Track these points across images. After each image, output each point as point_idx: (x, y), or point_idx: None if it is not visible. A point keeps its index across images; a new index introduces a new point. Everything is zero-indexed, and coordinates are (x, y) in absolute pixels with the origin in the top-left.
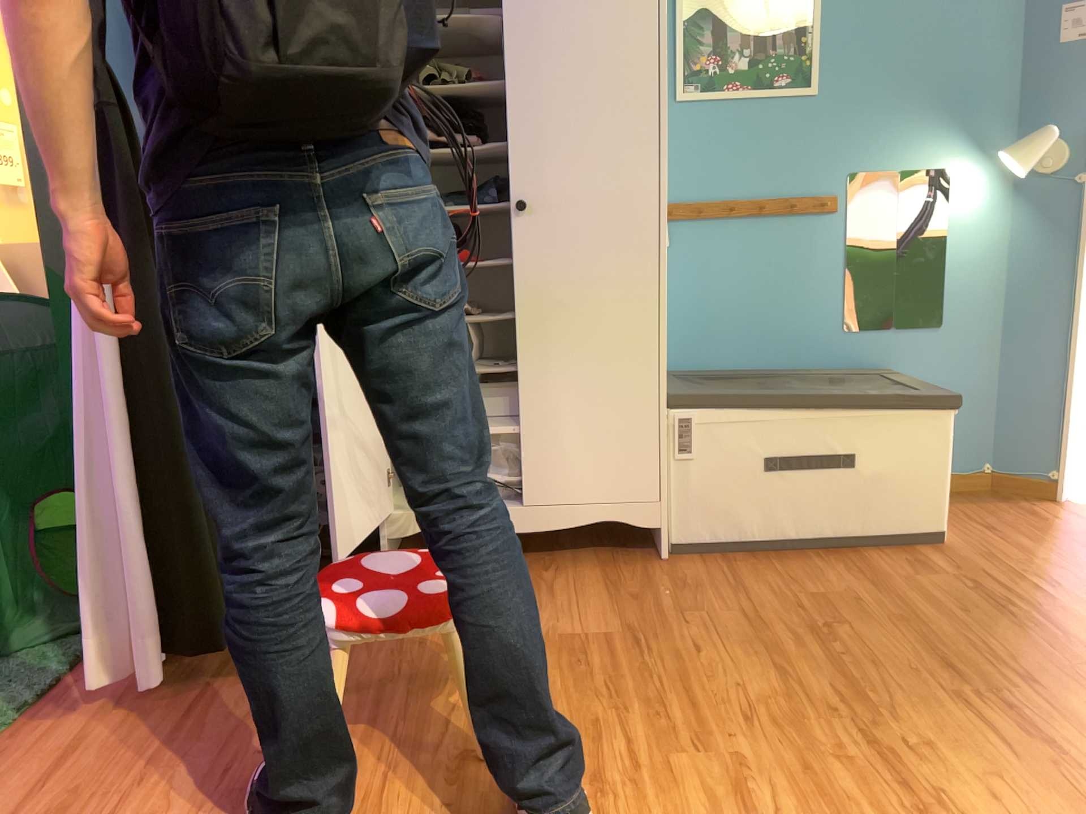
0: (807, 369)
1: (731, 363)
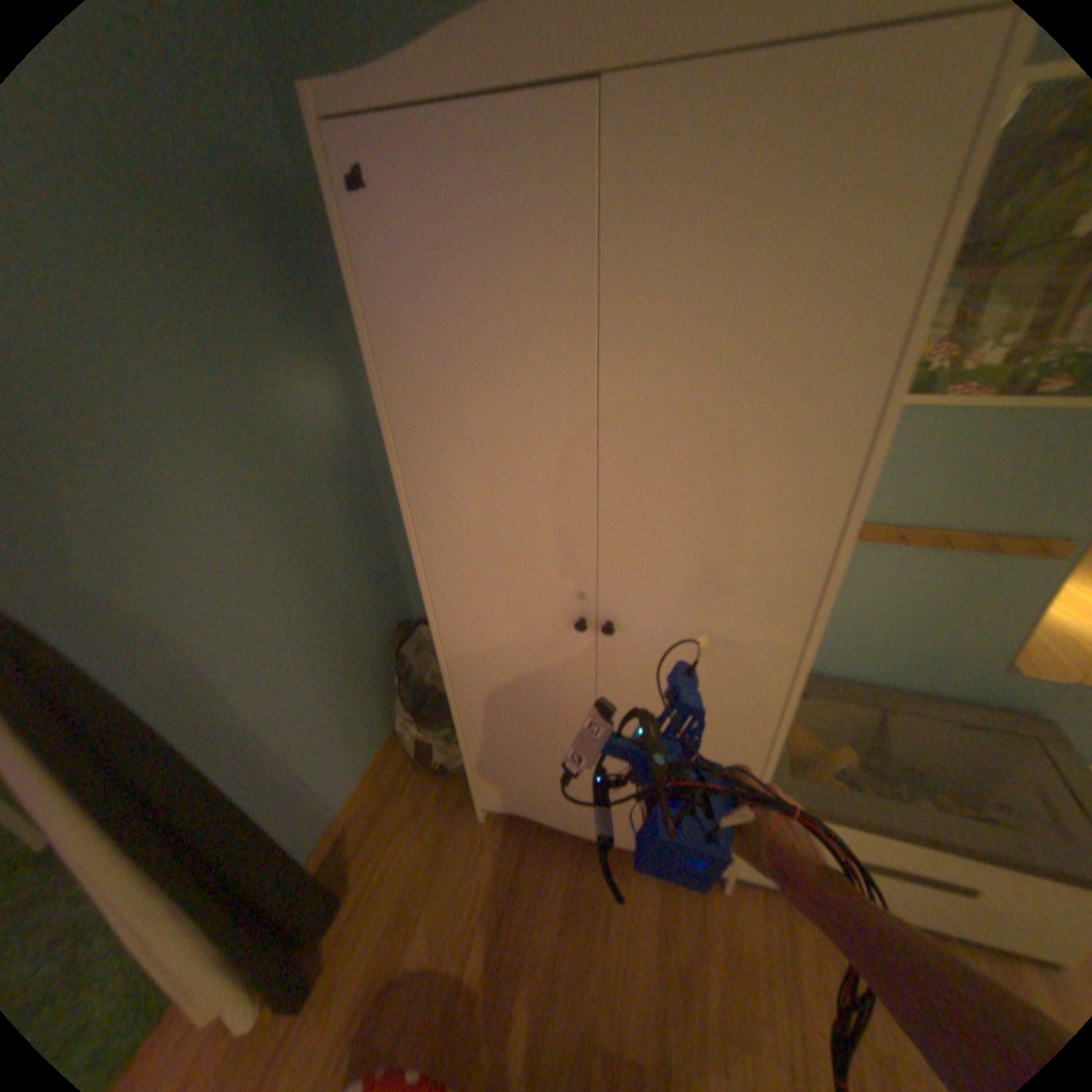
0: (943, 694)
1: (851, 671)
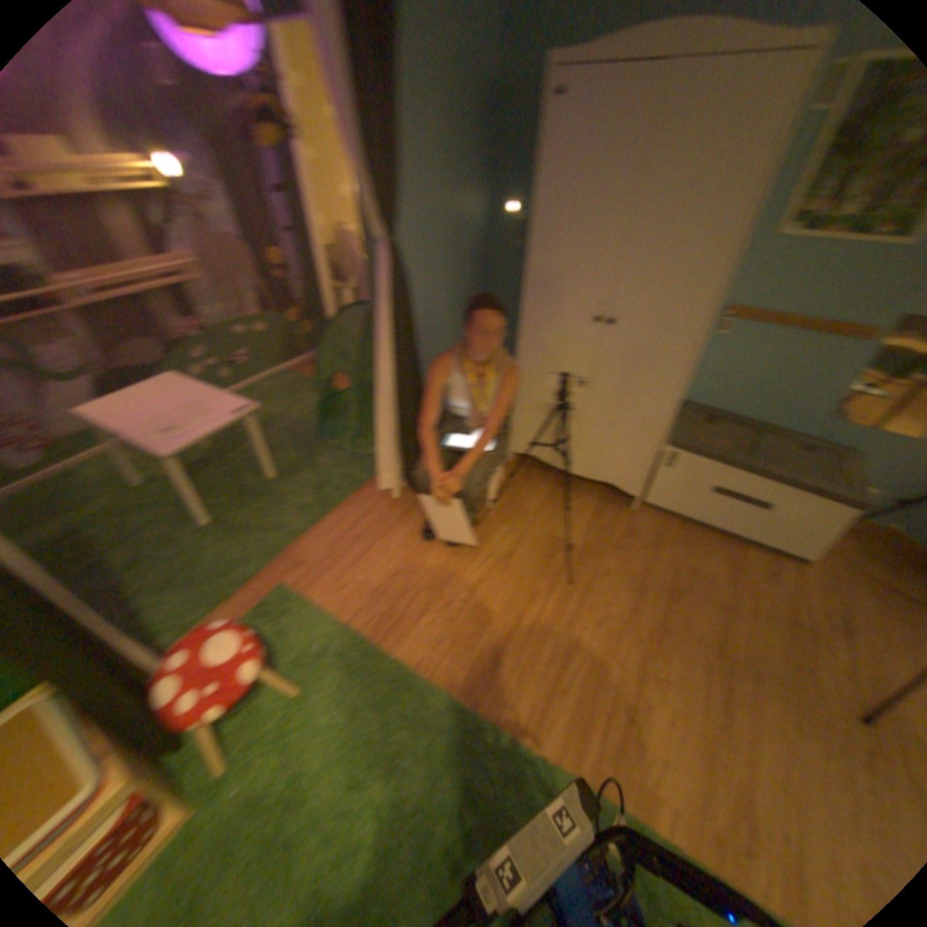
0: (790, 433)
1: (739, 414)
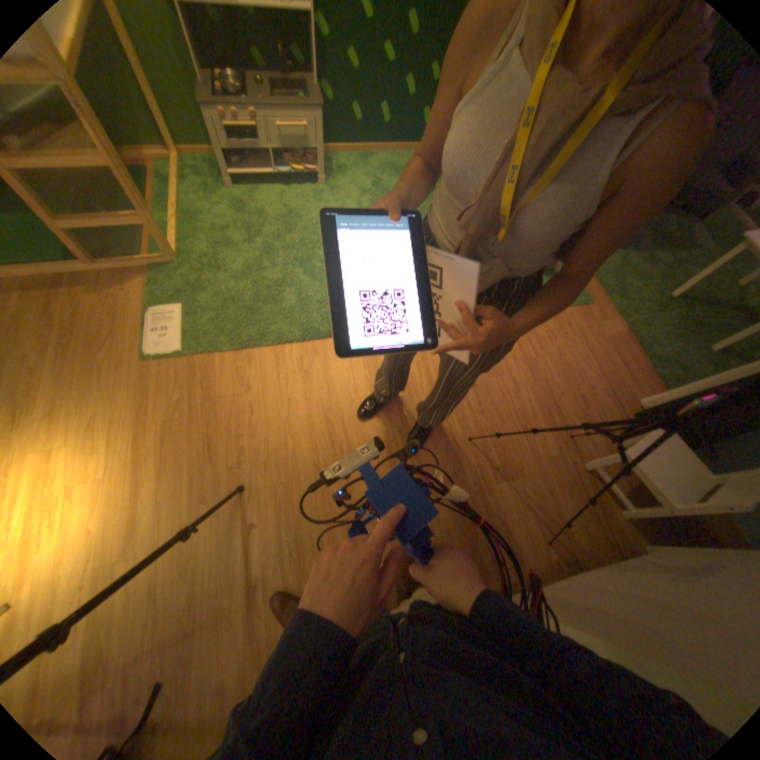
0: None
1: None
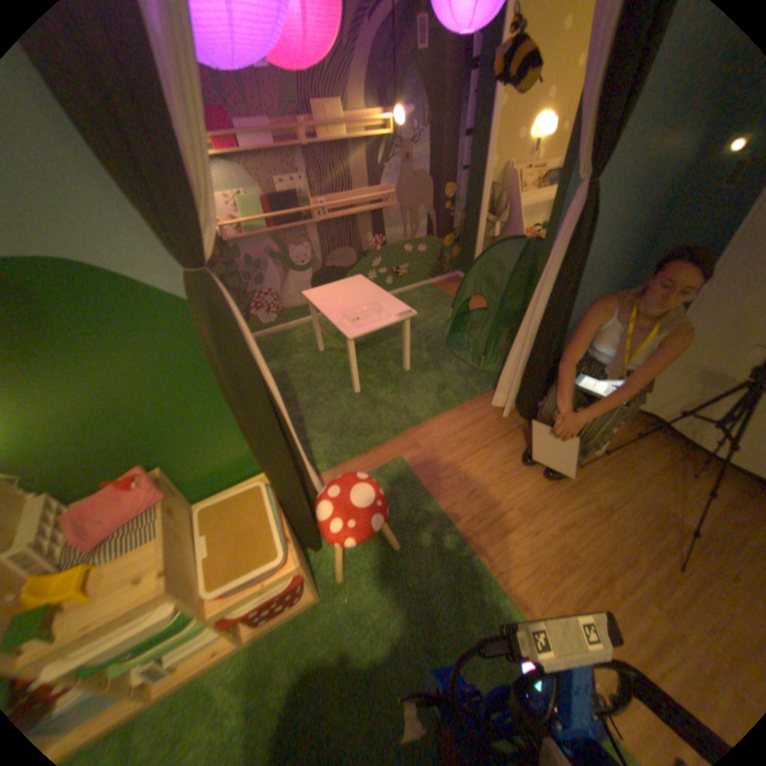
0: None
1: None
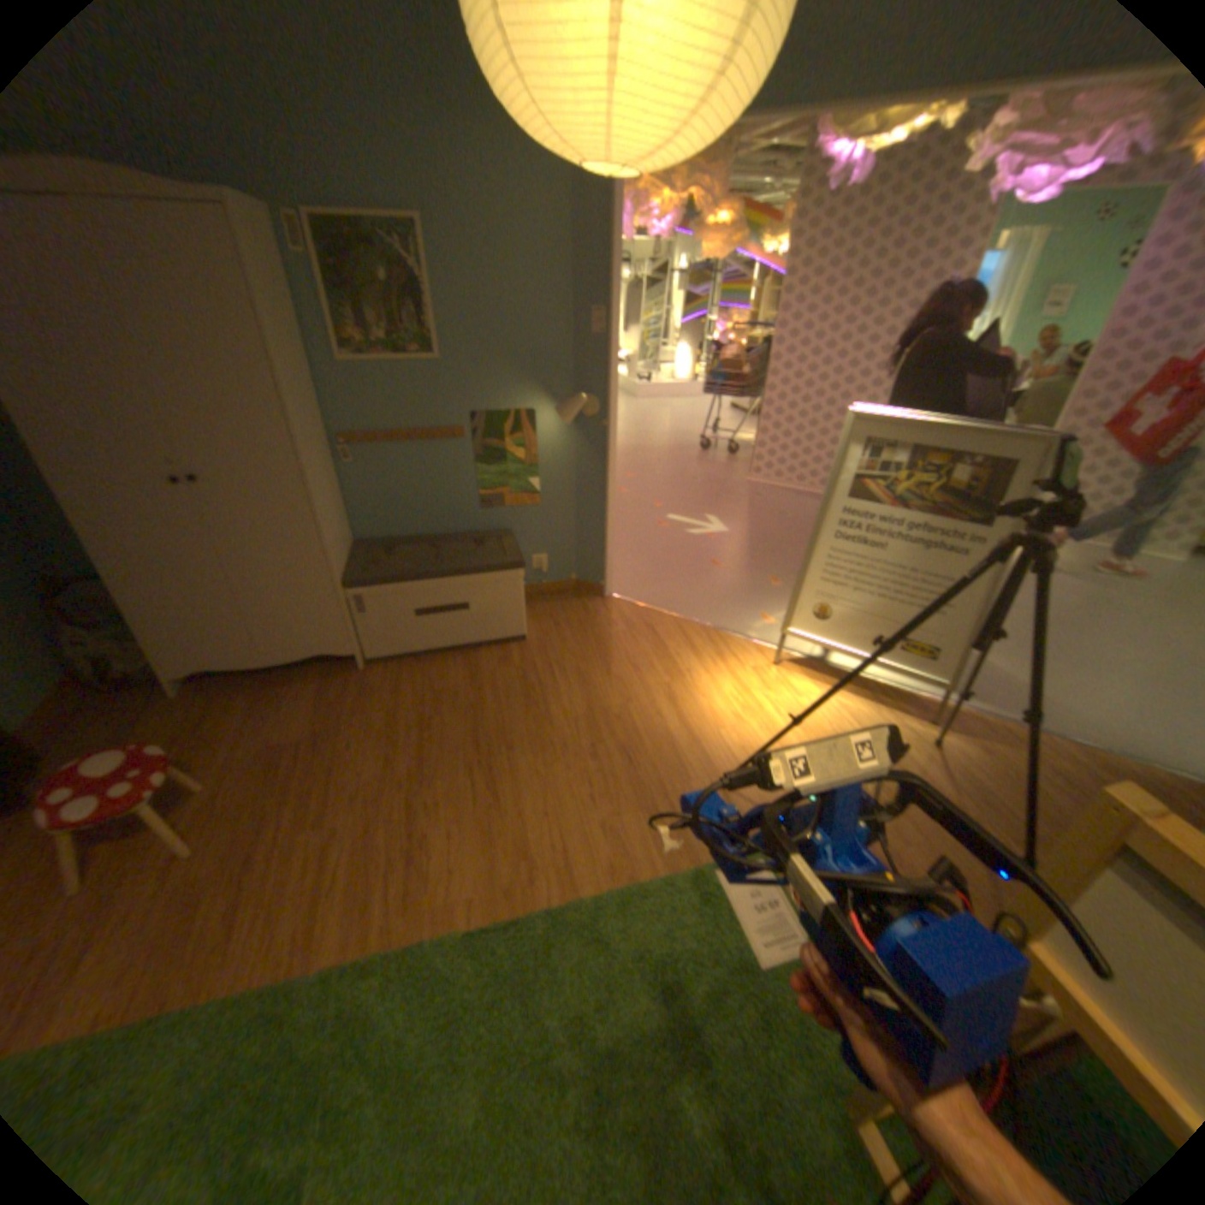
0: (462, 532)
1: (413, 532)
